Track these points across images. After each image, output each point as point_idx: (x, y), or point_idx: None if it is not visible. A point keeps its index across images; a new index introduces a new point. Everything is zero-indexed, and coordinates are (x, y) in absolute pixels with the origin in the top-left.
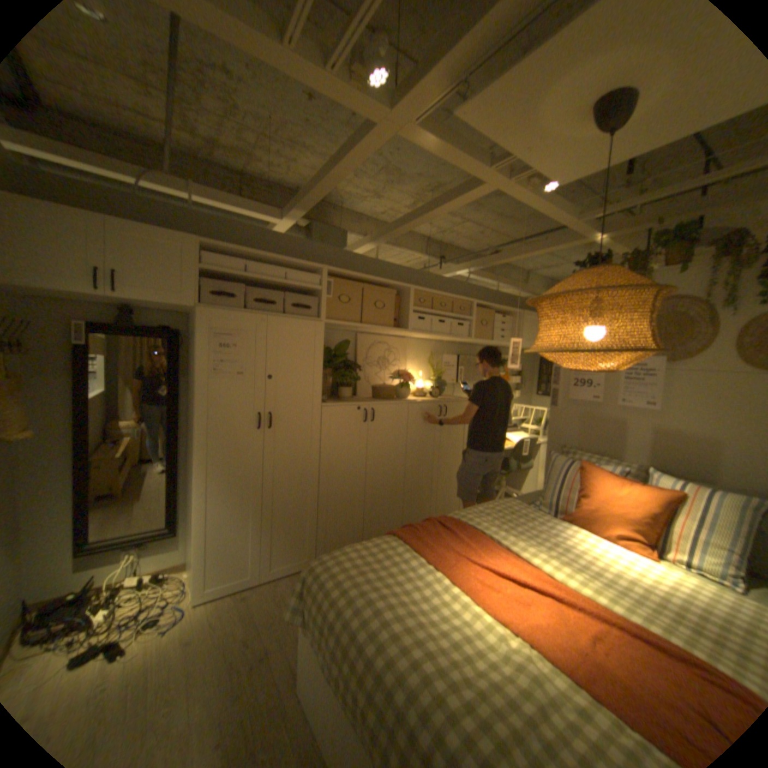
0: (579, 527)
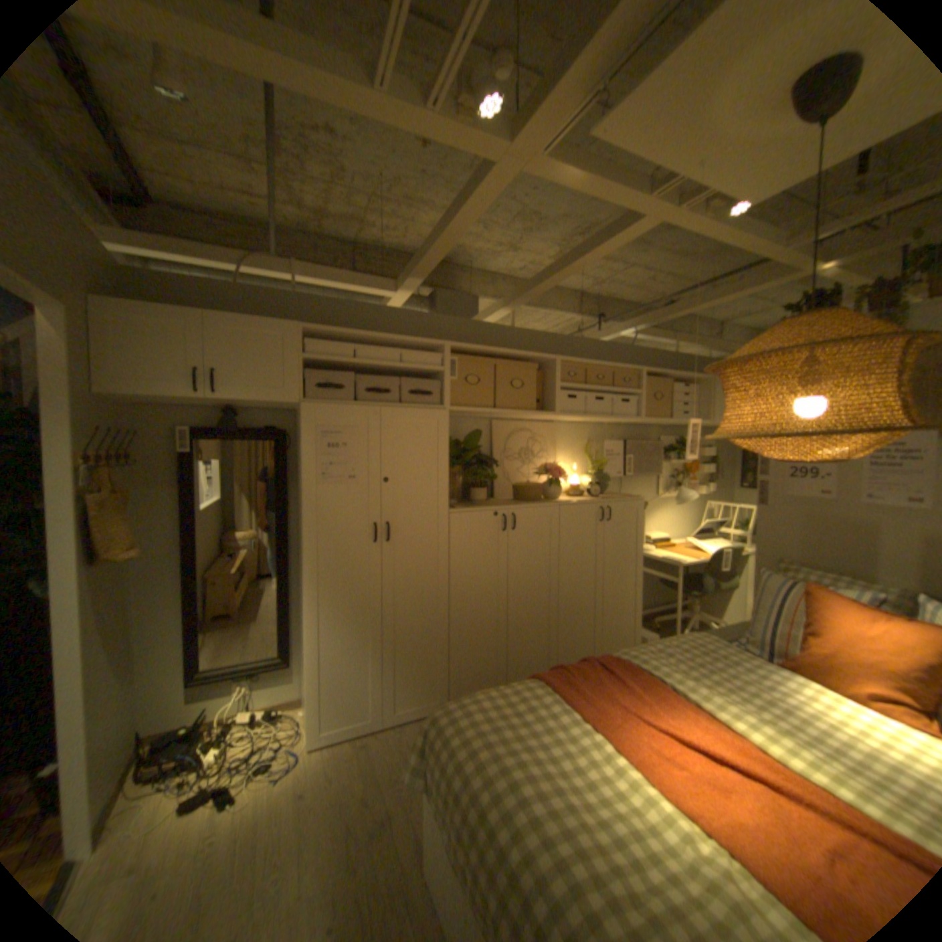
0: (807, 679)
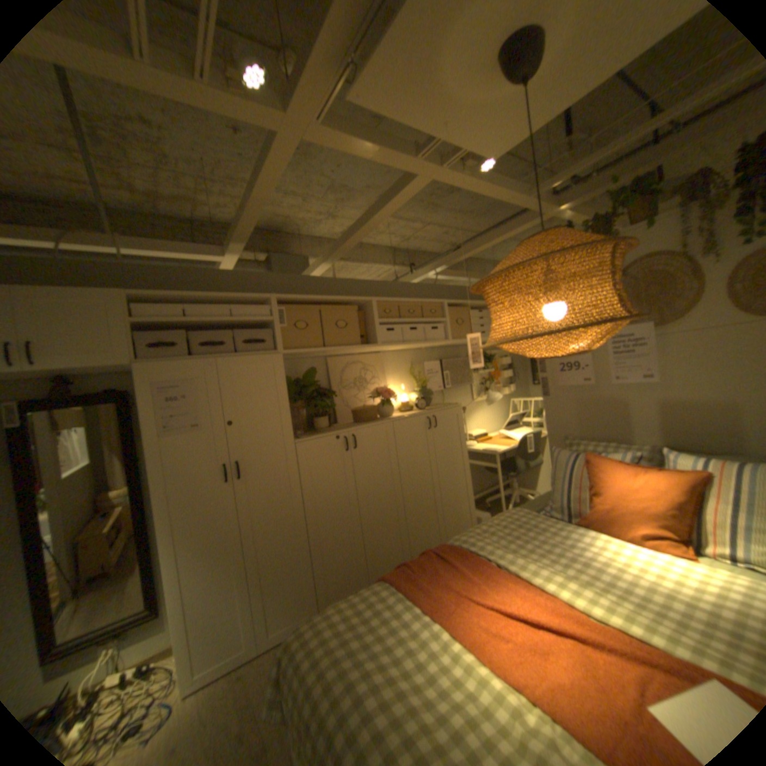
0: (597, 531)
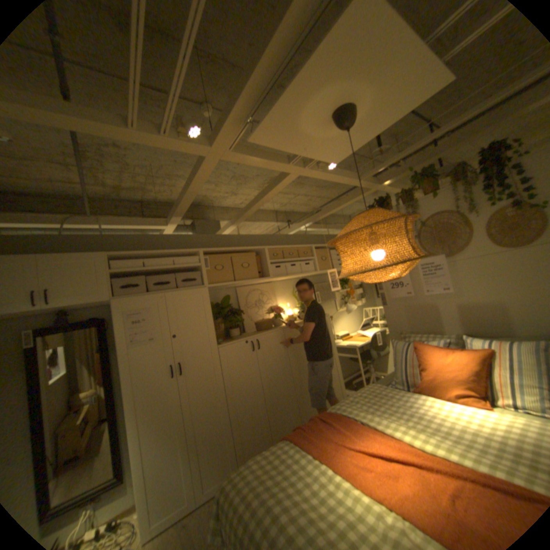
0: (426, 395)
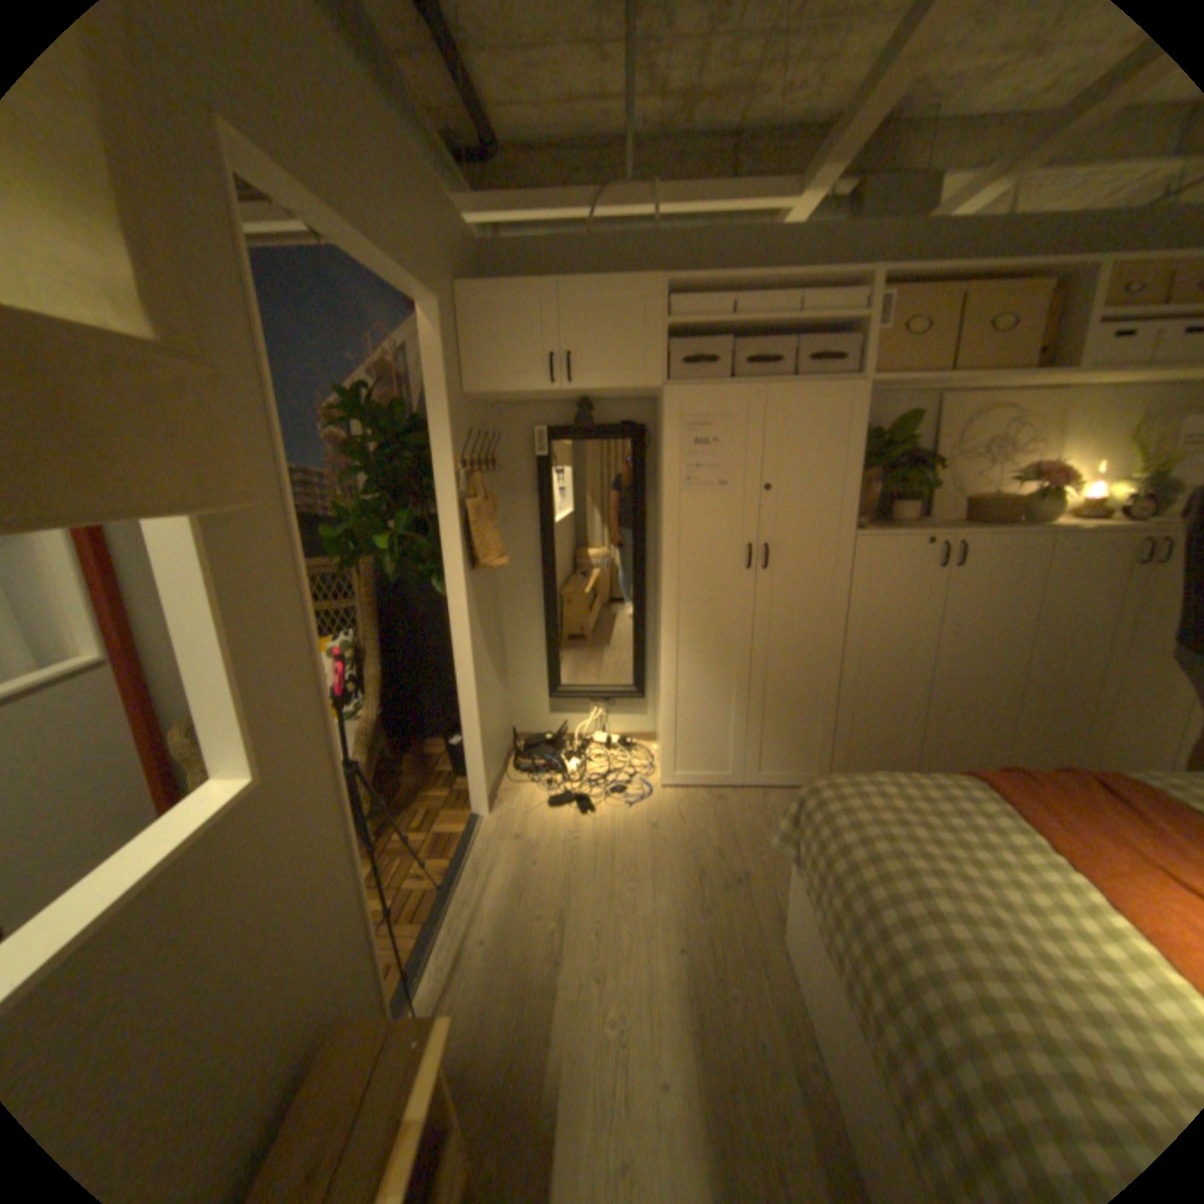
0: None
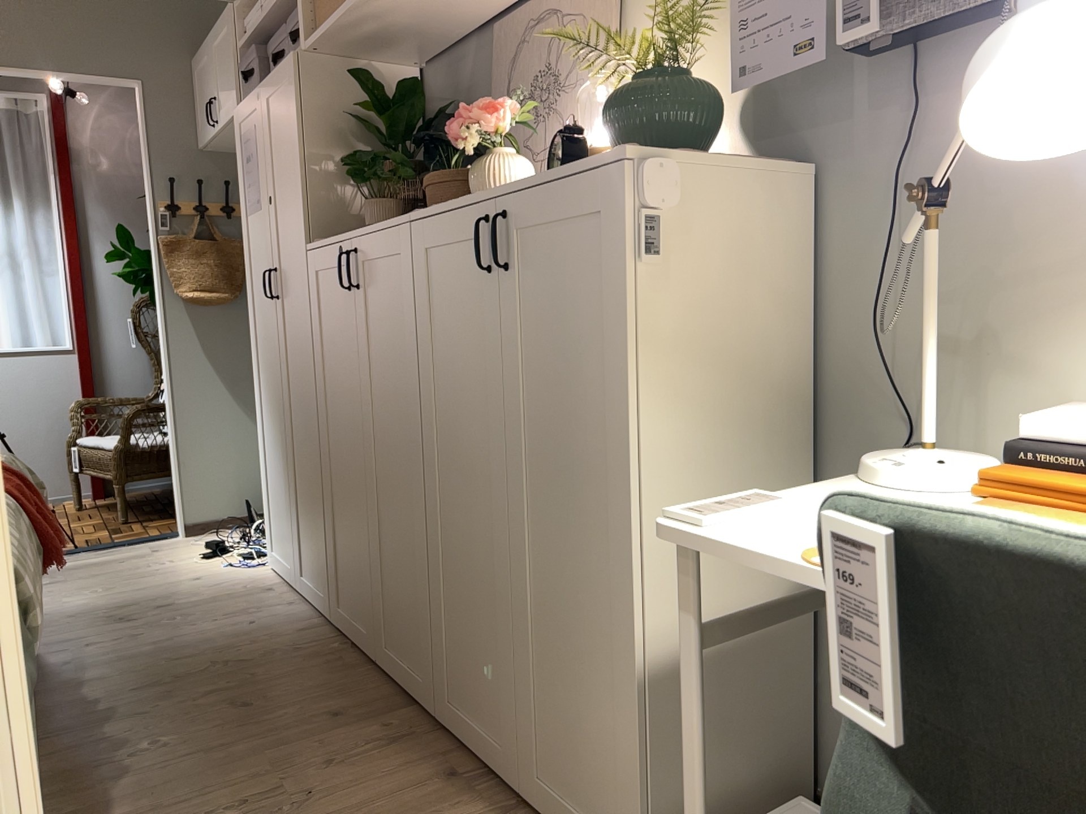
0: None
